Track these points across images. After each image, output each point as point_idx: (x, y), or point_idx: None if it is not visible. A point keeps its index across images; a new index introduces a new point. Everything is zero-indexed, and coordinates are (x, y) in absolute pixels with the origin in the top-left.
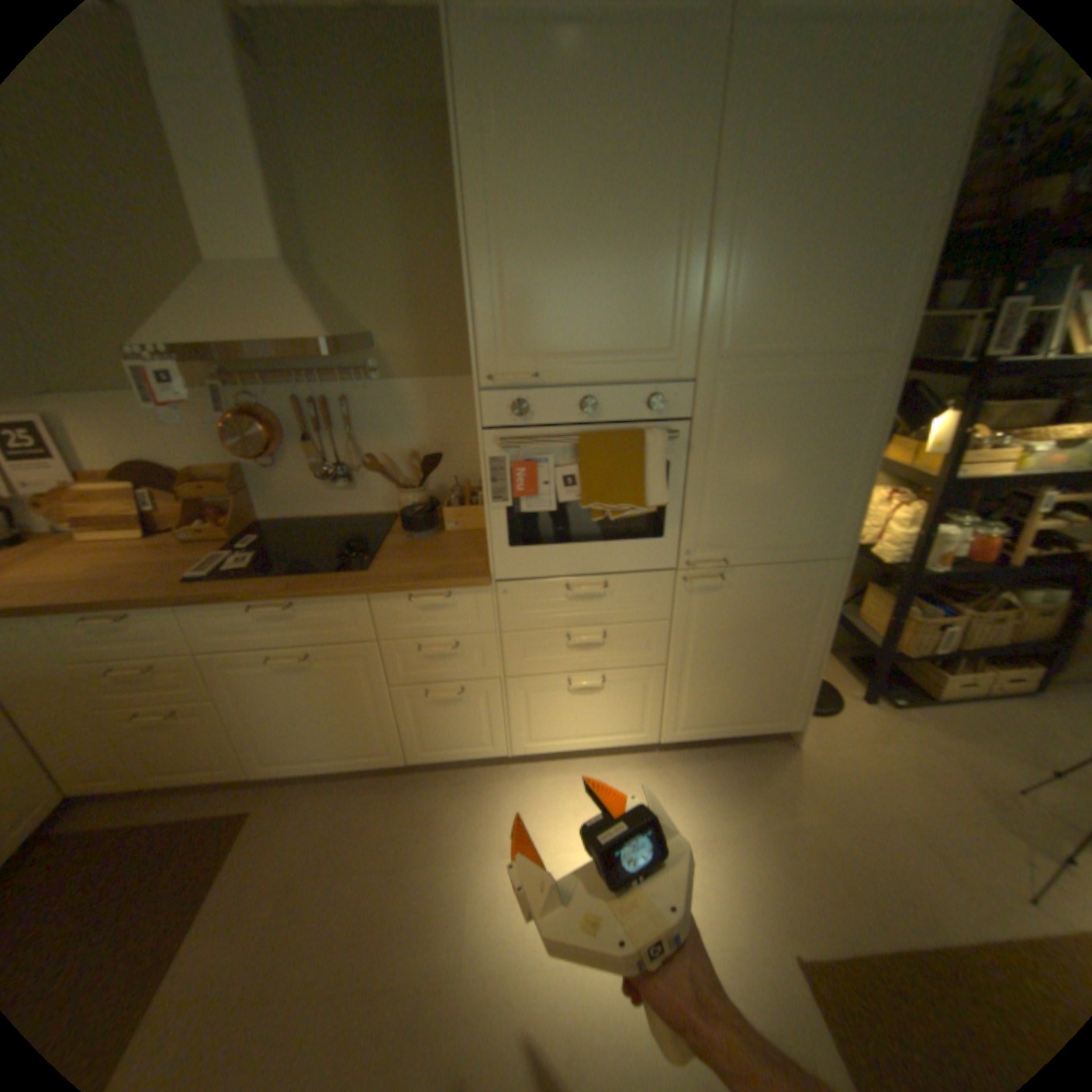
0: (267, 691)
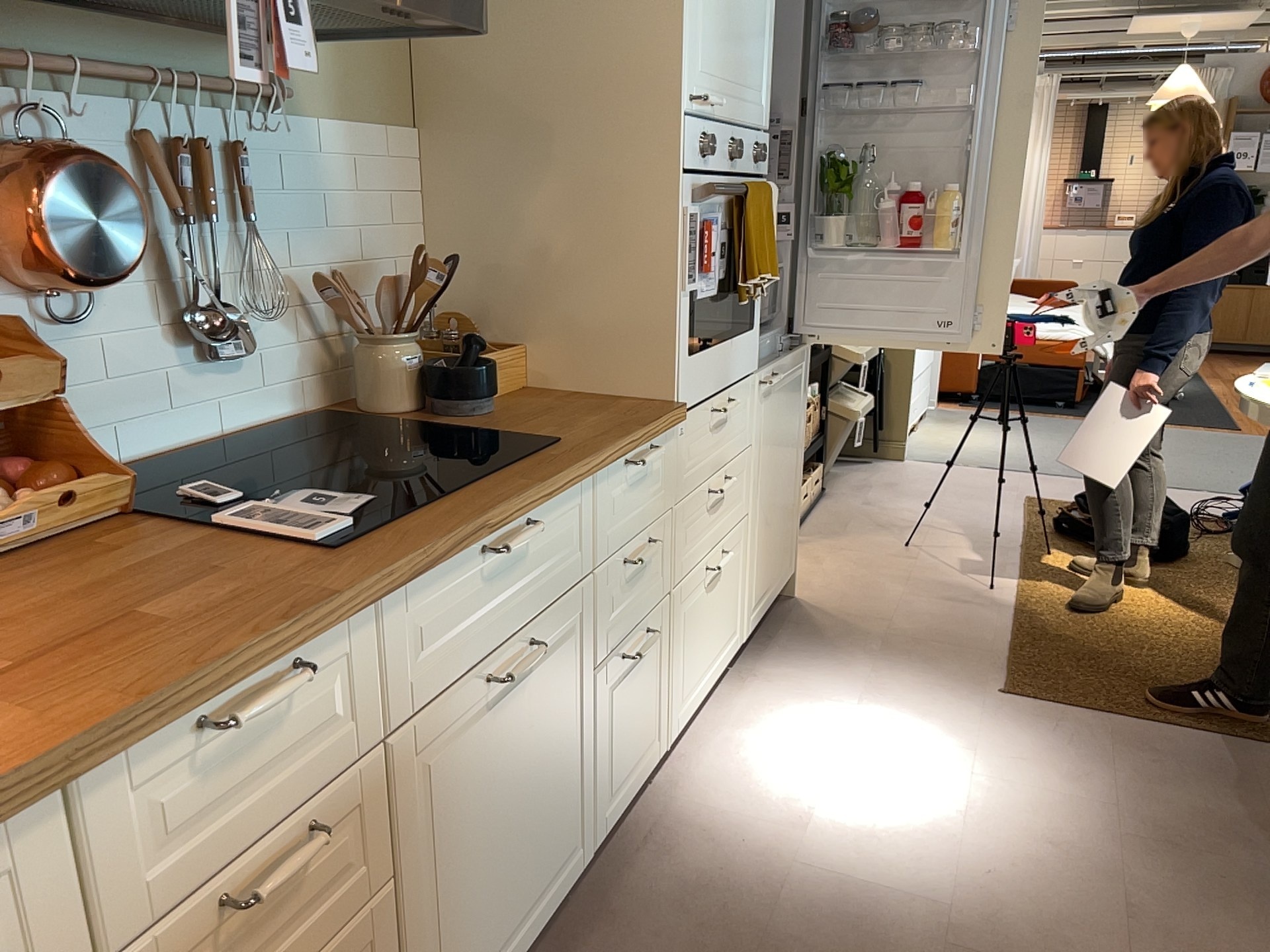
0: (471, 780)
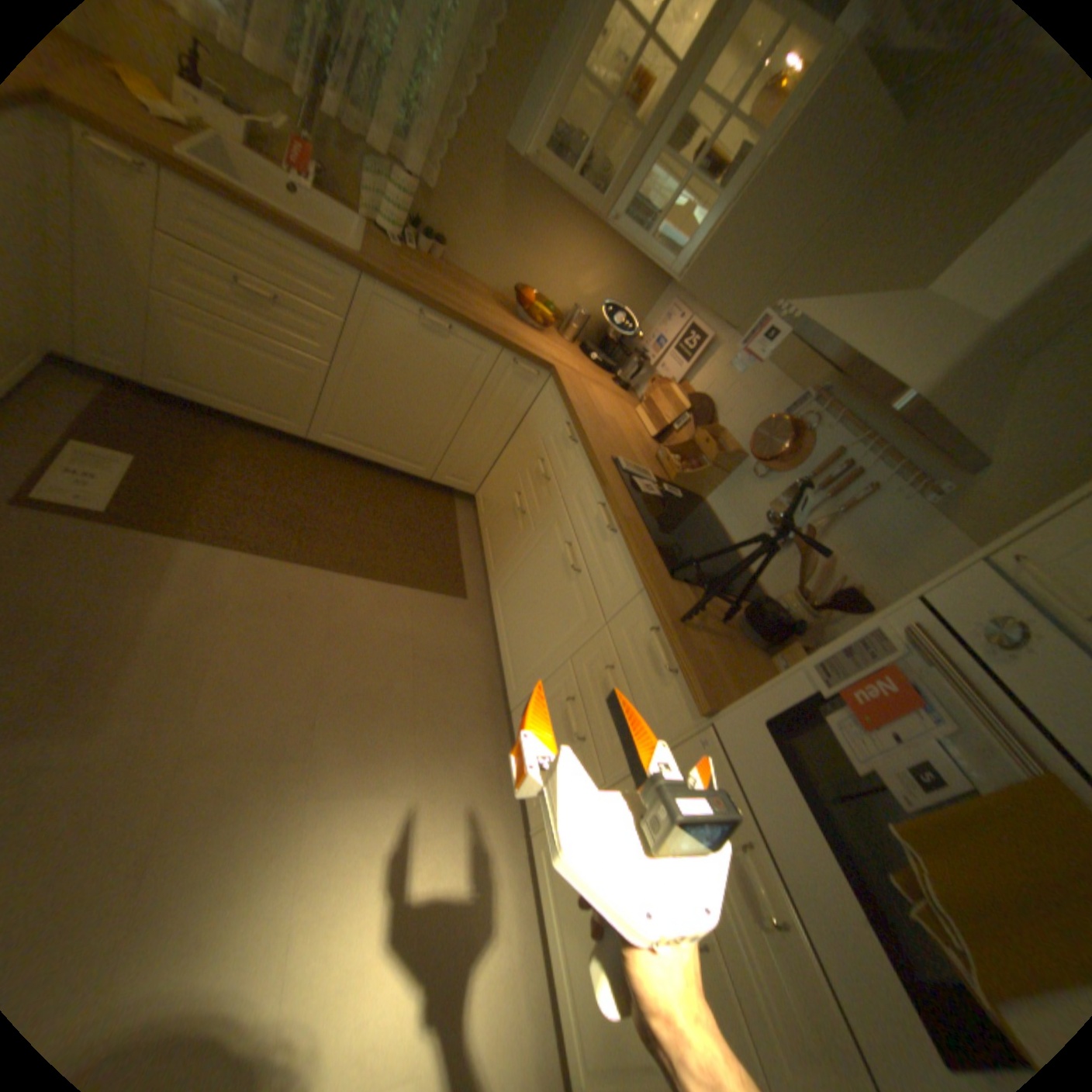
0: (547, 561)
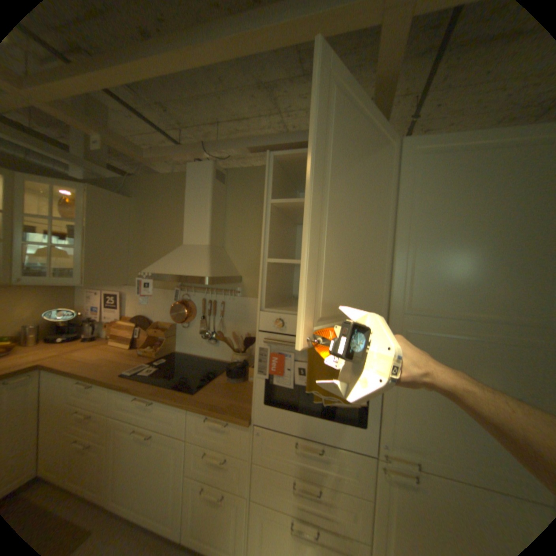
0: (128, 452)
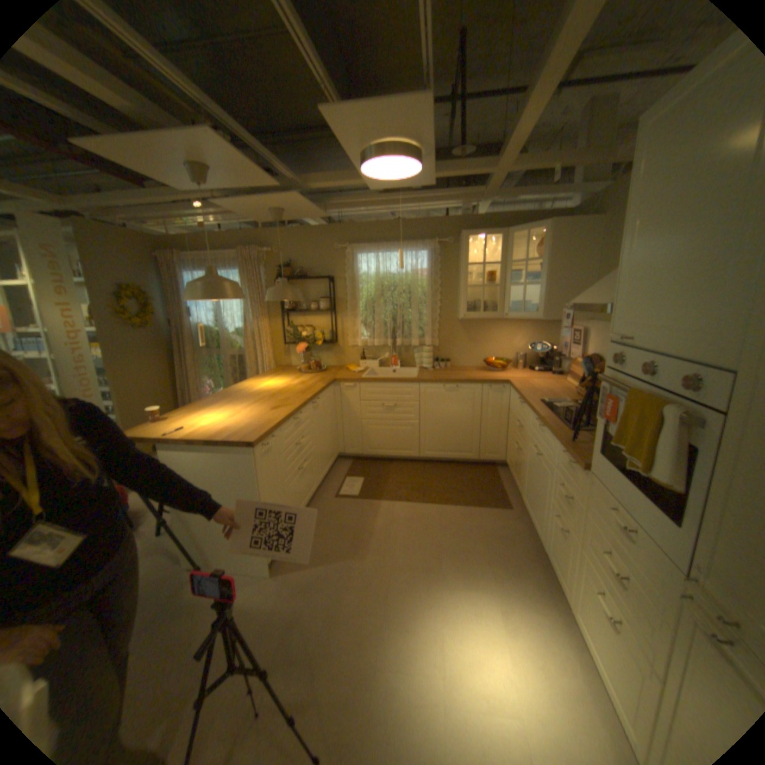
0: (532, 462)
